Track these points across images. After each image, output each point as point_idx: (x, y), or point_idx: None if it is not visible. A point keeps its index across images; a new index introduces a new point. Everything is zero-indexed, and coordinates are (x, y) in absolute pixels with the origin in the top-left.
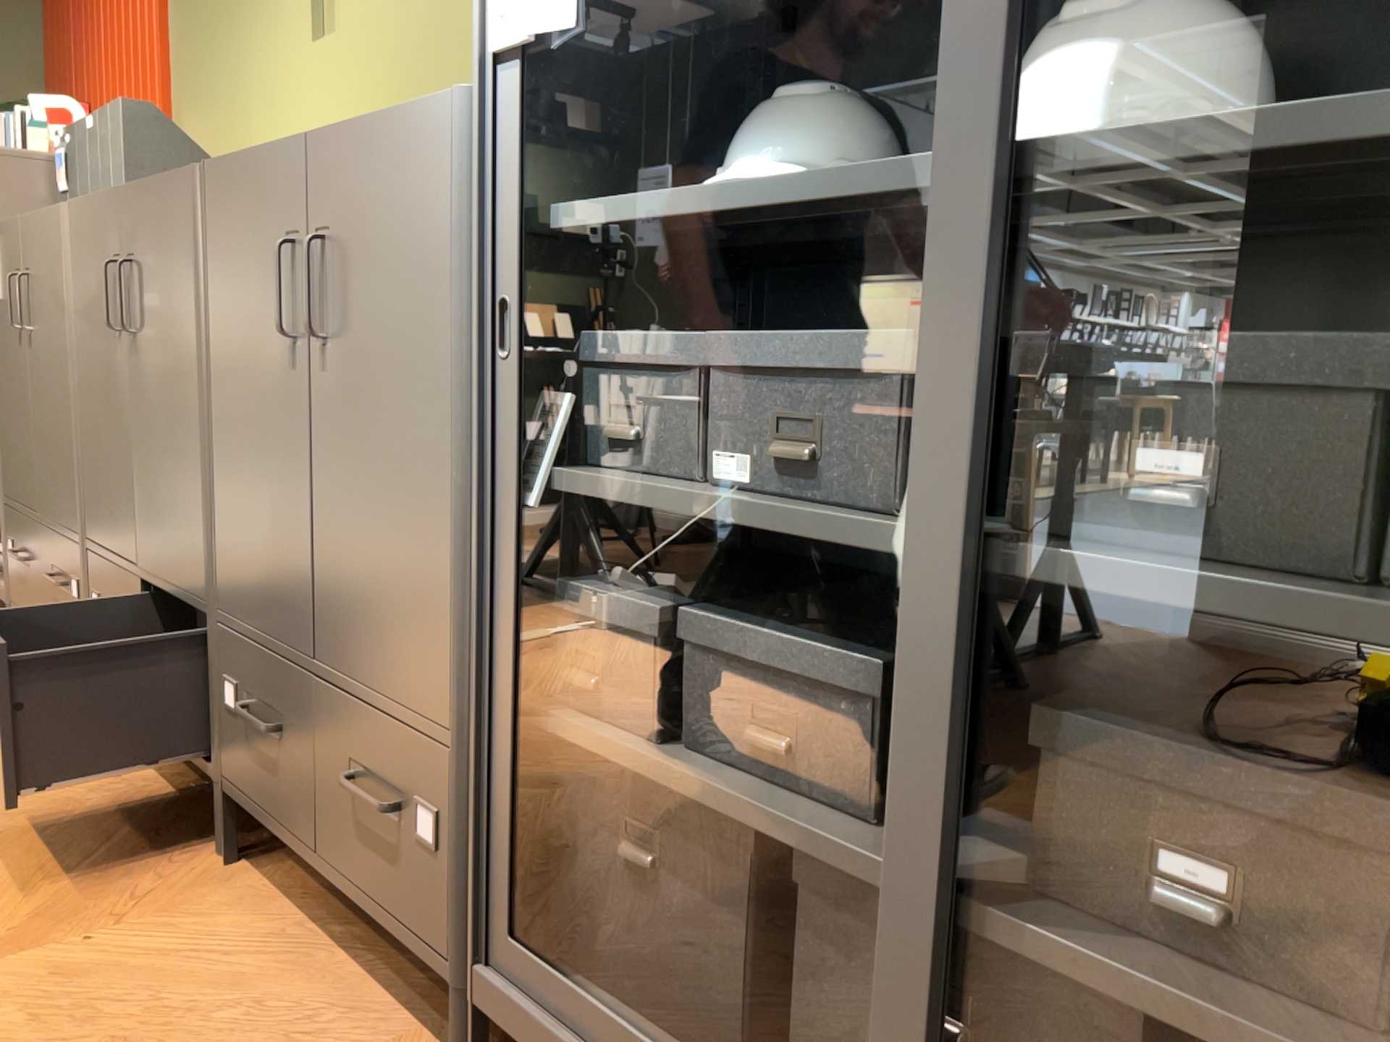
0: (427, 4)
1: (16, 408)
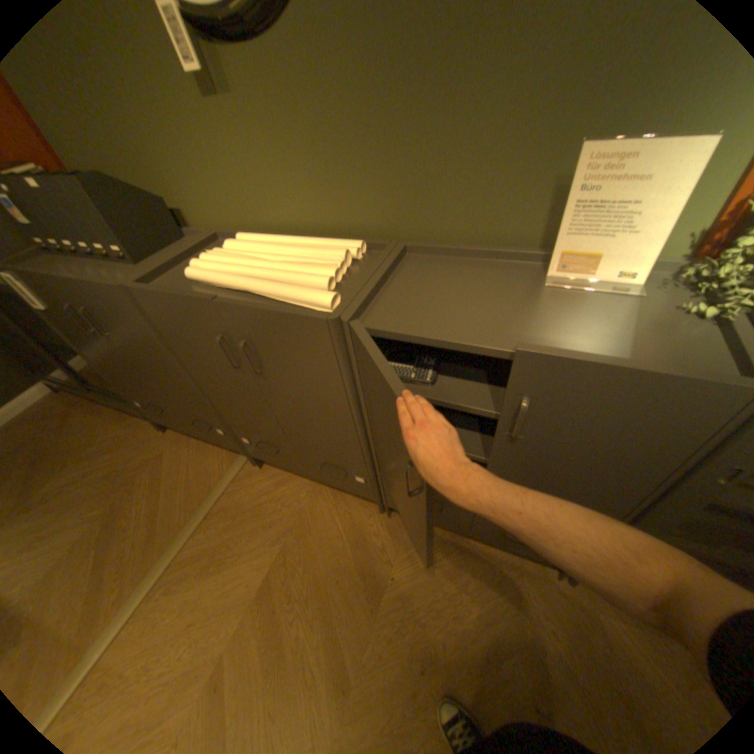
0: (349, 88)
1: (109, 360)
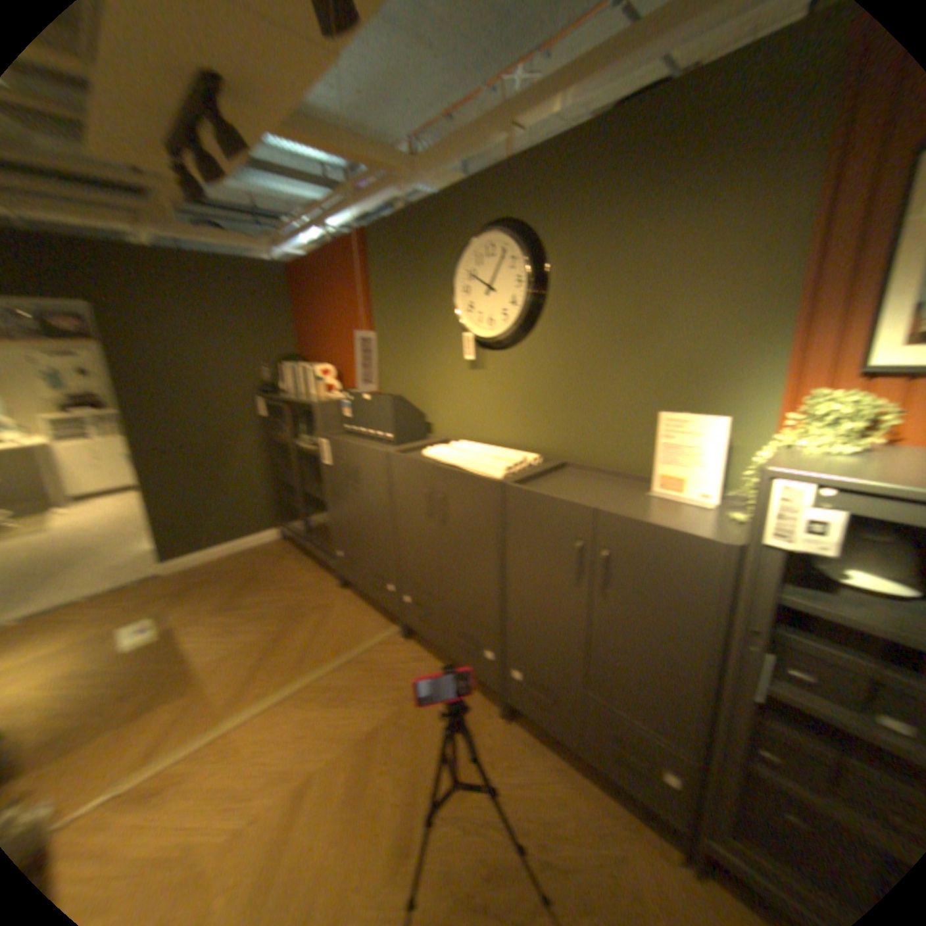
0: (546, 374)
1: (342, 507)
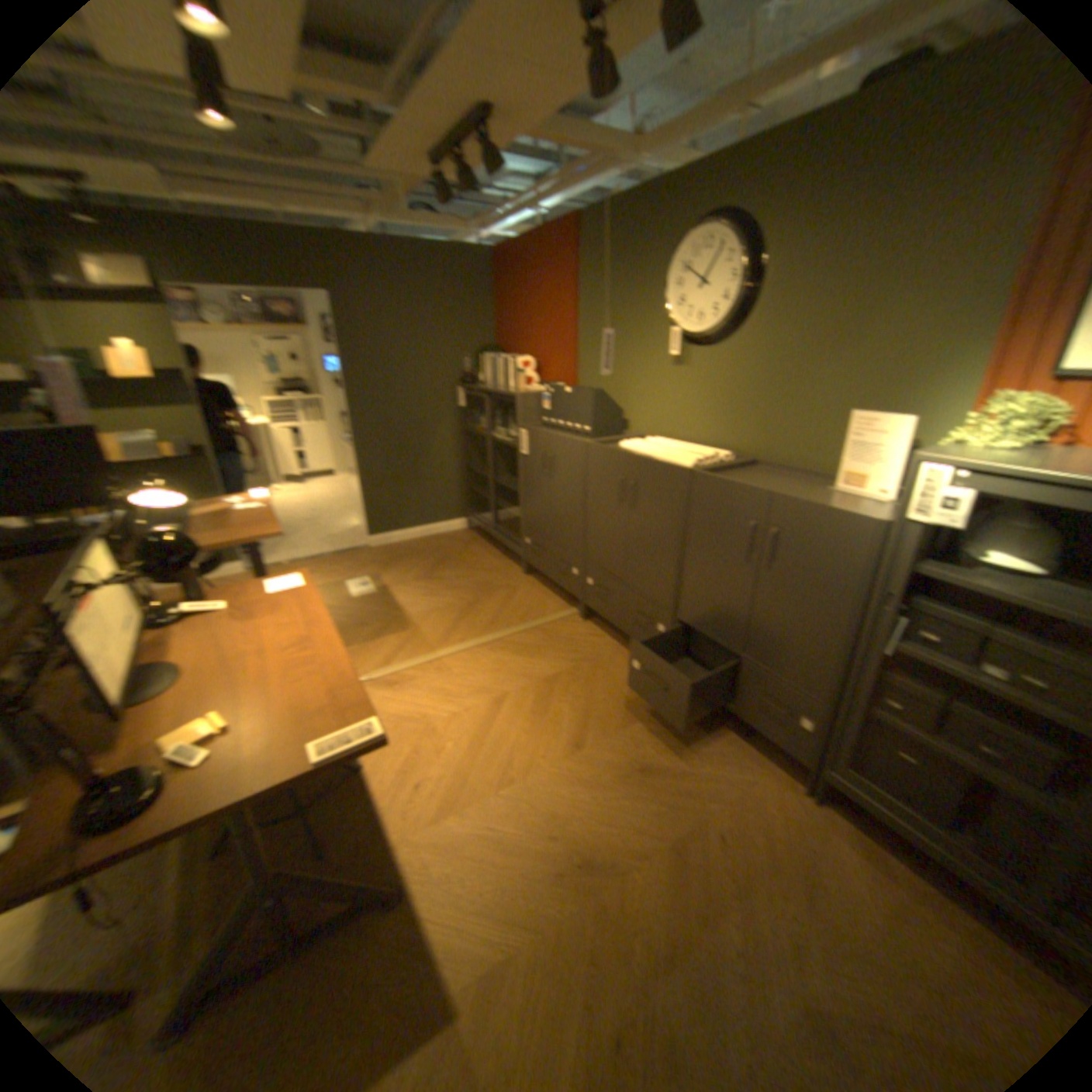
0: (749, 371)
1: (535, 496)
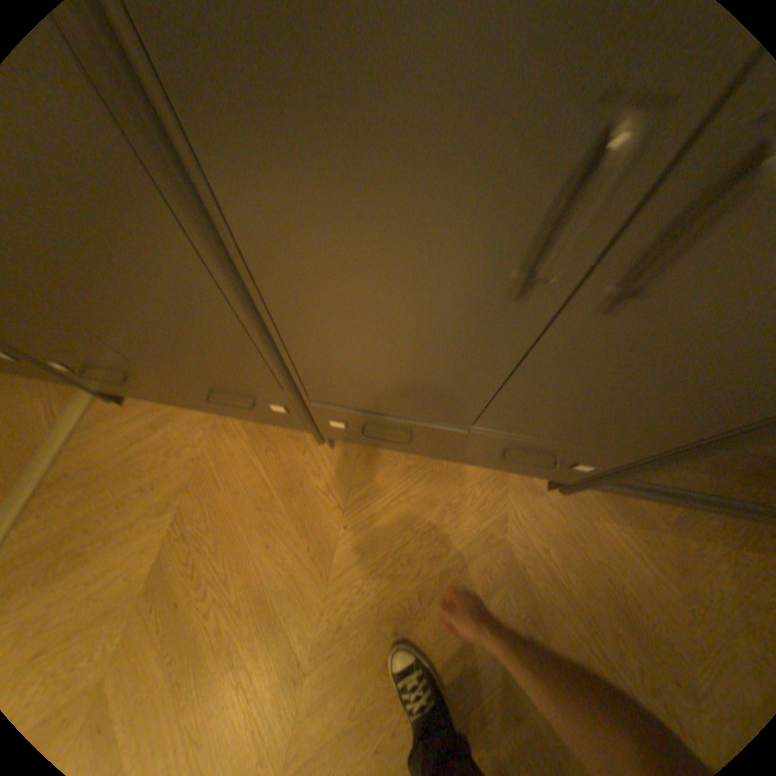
0: None
1: None
